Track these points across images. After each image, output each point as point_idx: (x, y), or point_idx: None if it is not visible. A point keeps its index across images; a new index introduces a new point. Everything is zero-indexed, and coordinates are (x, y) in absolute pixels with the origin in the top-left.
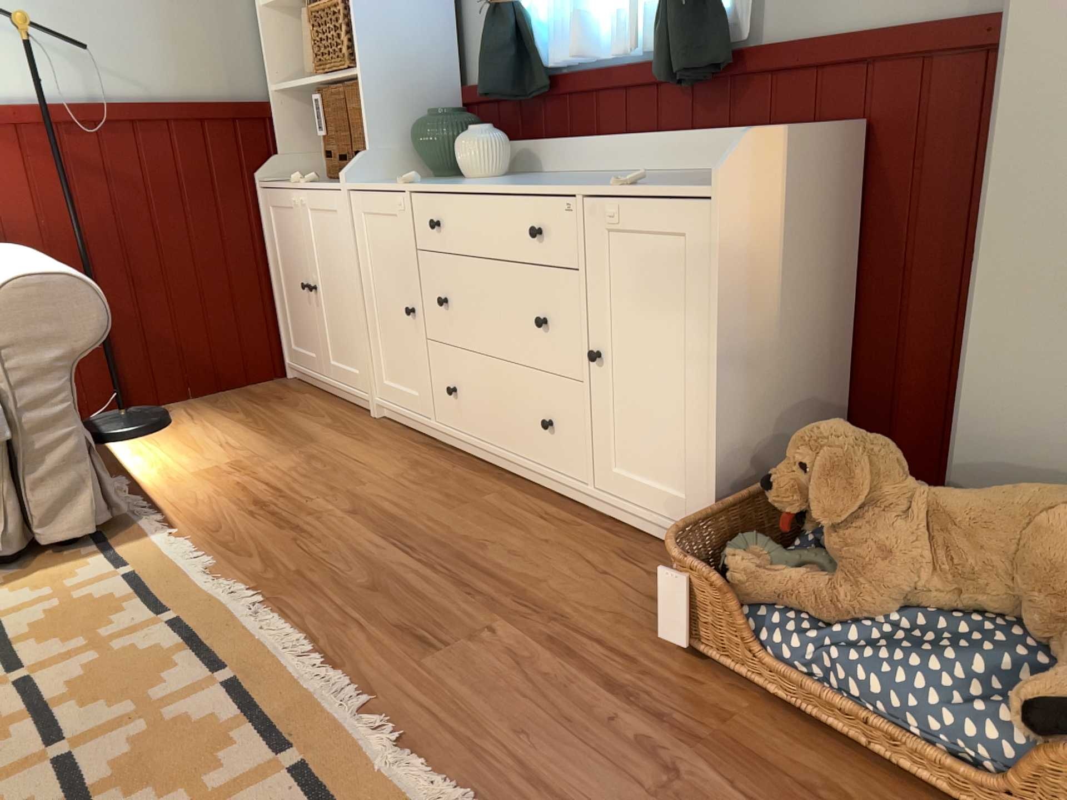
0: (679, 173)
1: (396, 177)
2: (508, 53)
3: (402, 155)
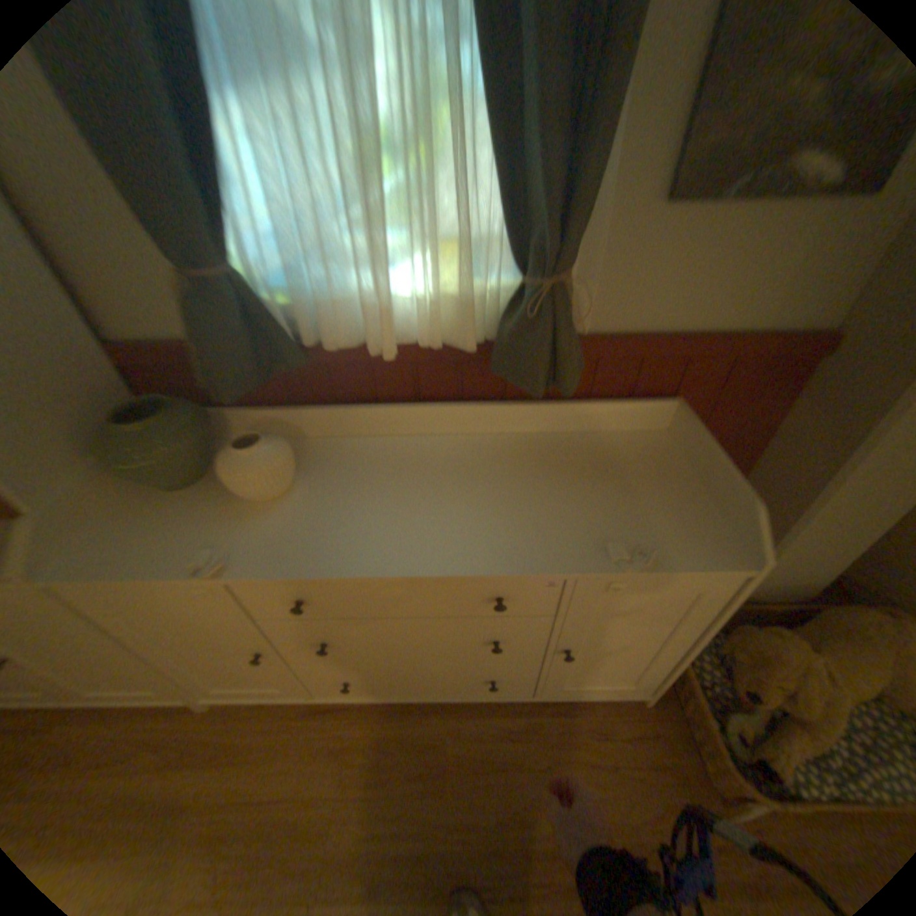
0: (520, 444)
1: (98, 508)
2: (250, 337)
3: (87, 477)
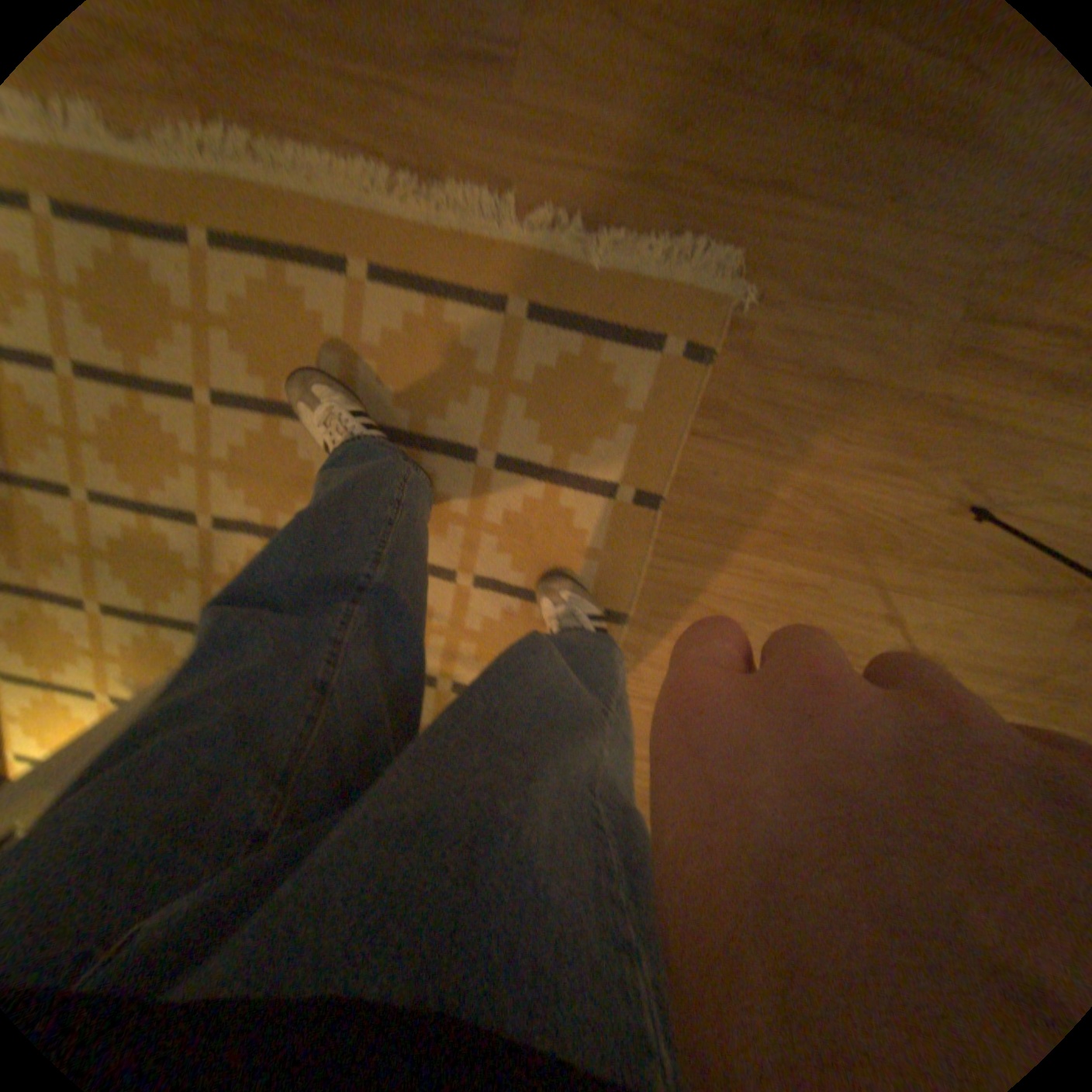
0: None
1: None
2: None
3: None
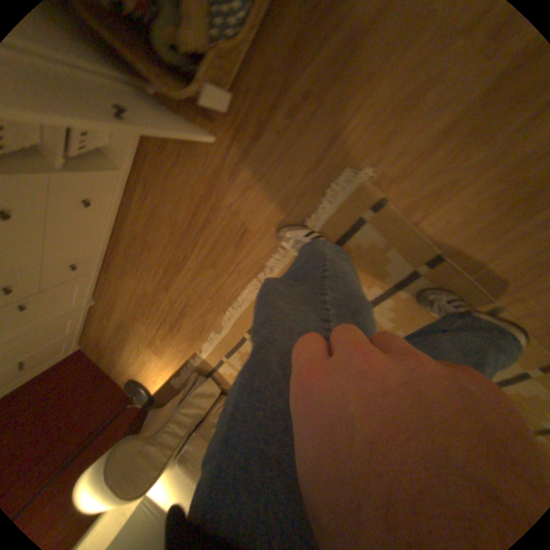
0: None
1: None
2: None
3: None
